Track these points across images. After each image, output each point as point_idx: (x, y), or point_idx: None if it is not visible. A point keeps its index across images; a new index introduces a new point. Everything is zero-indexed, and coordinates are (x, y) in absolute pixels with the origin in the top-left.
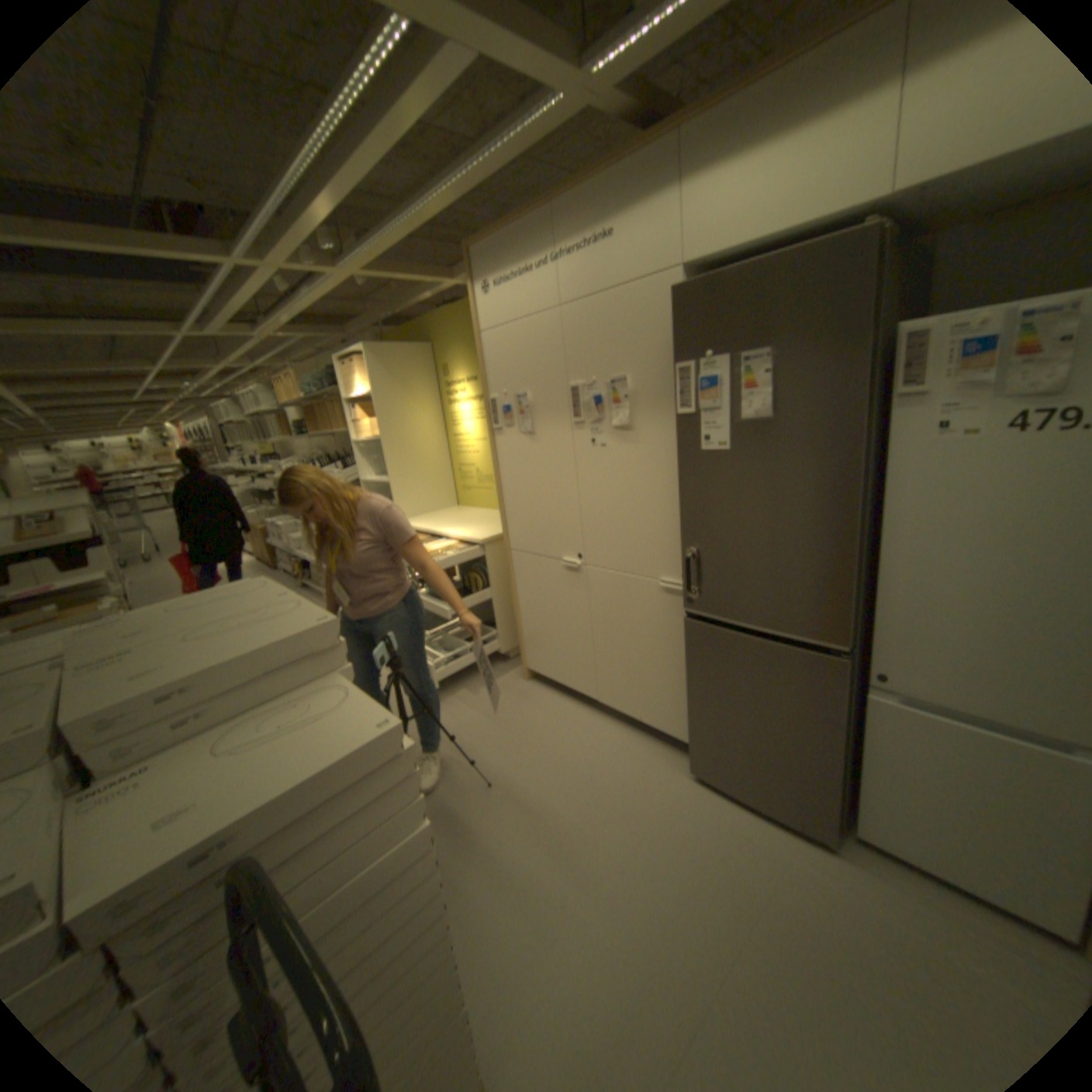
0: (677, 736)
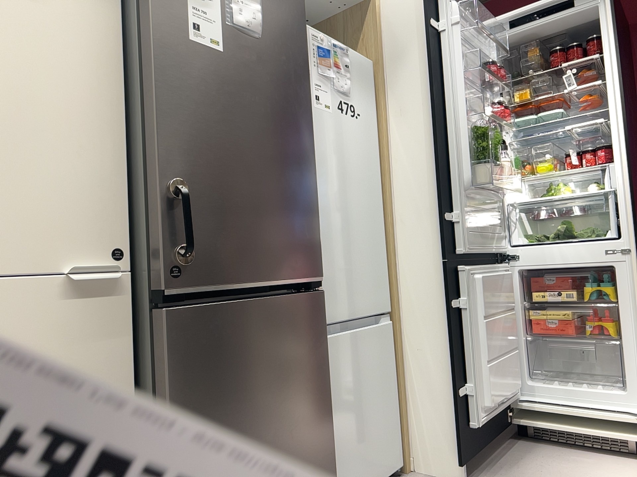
0: None
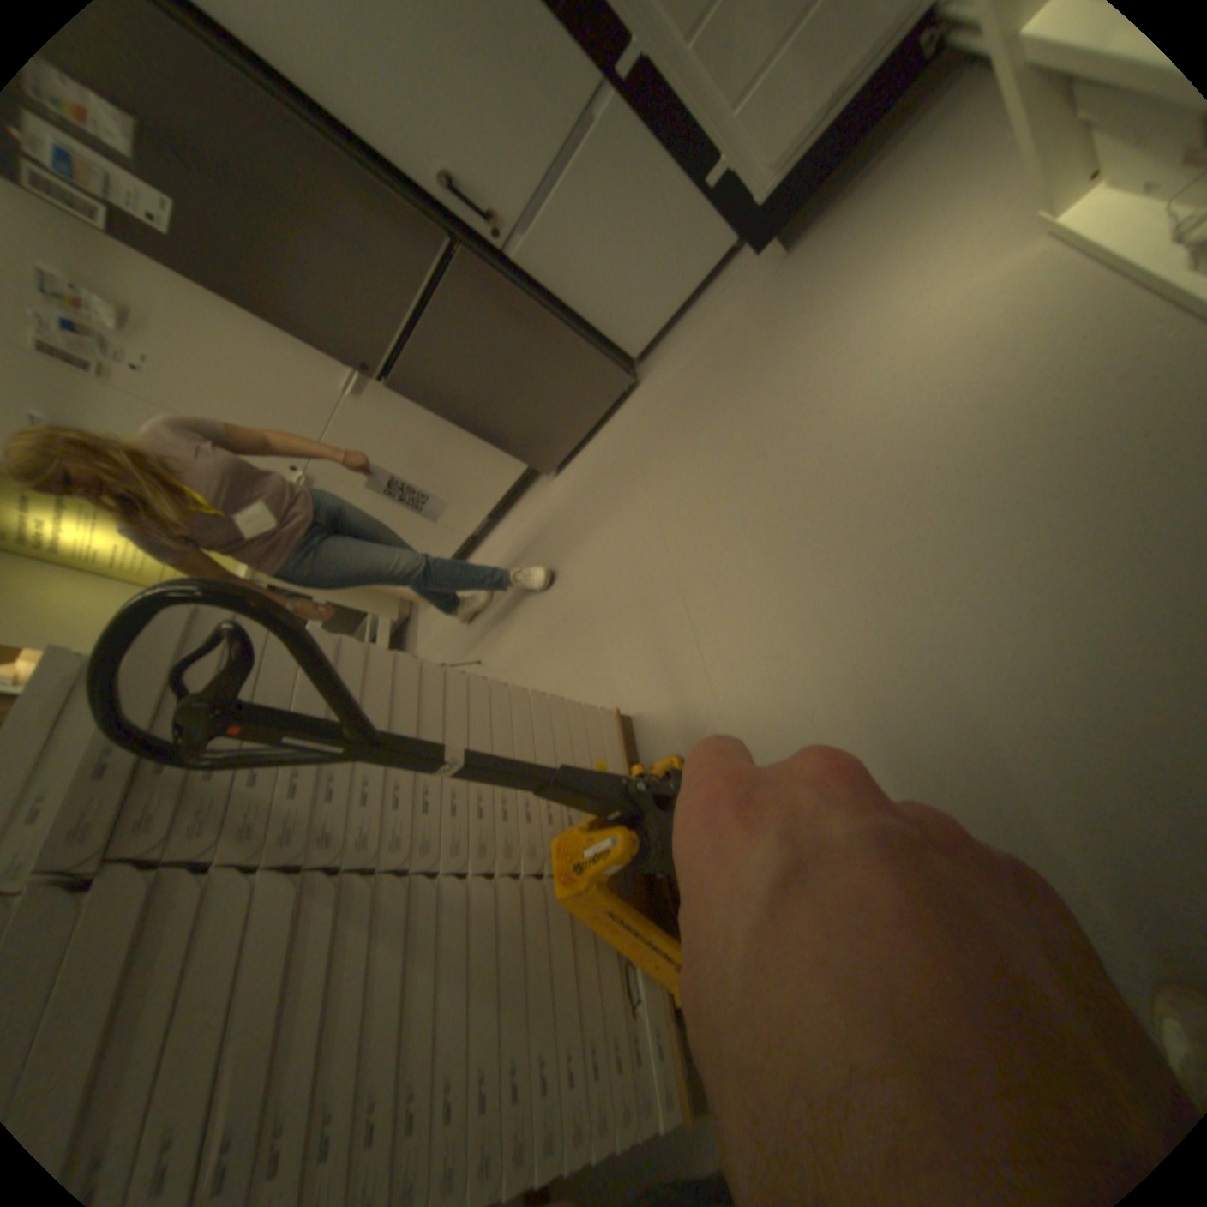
0: (518, 472)
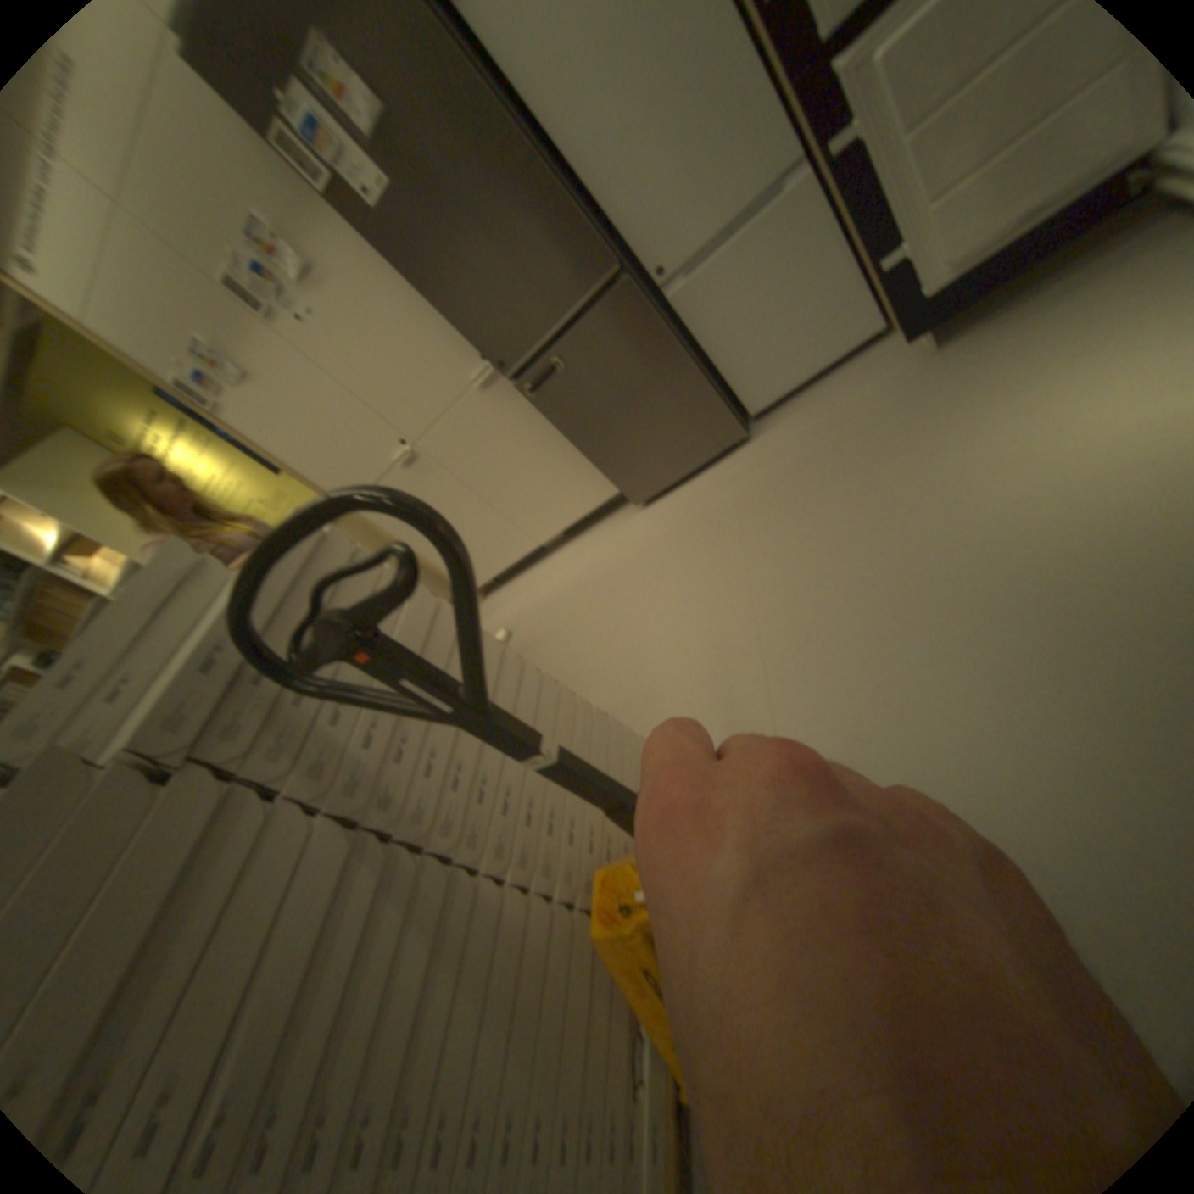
0: (605, 494)
